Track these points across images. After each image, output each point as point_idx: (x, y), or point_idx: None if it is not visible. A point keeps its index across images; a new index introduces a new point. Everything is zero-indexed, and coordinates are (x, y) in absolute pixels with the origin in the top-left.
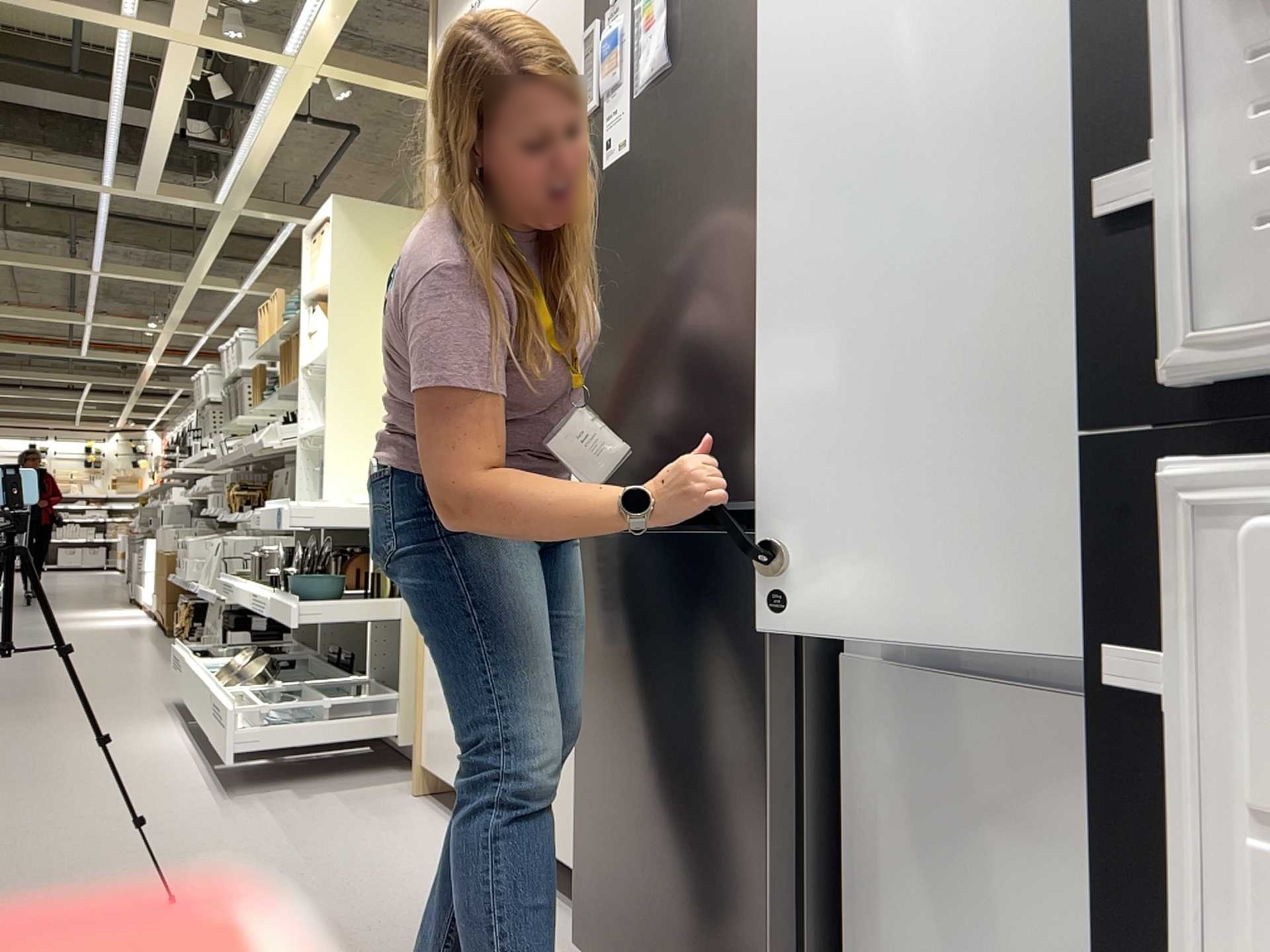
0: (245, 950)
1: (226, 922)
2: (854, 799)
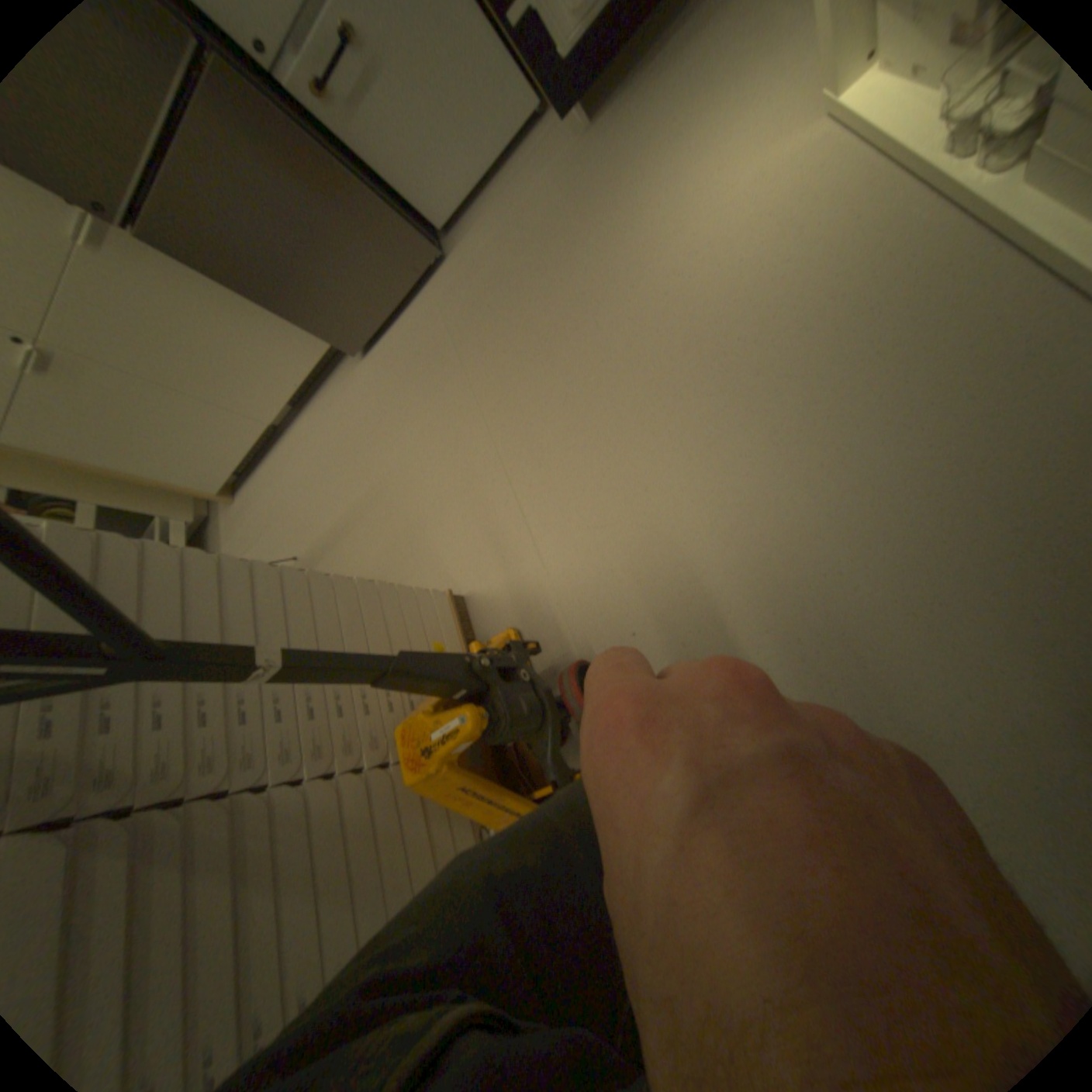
0: (331, 502)
1: (312, 525)
2: (342, 136)
